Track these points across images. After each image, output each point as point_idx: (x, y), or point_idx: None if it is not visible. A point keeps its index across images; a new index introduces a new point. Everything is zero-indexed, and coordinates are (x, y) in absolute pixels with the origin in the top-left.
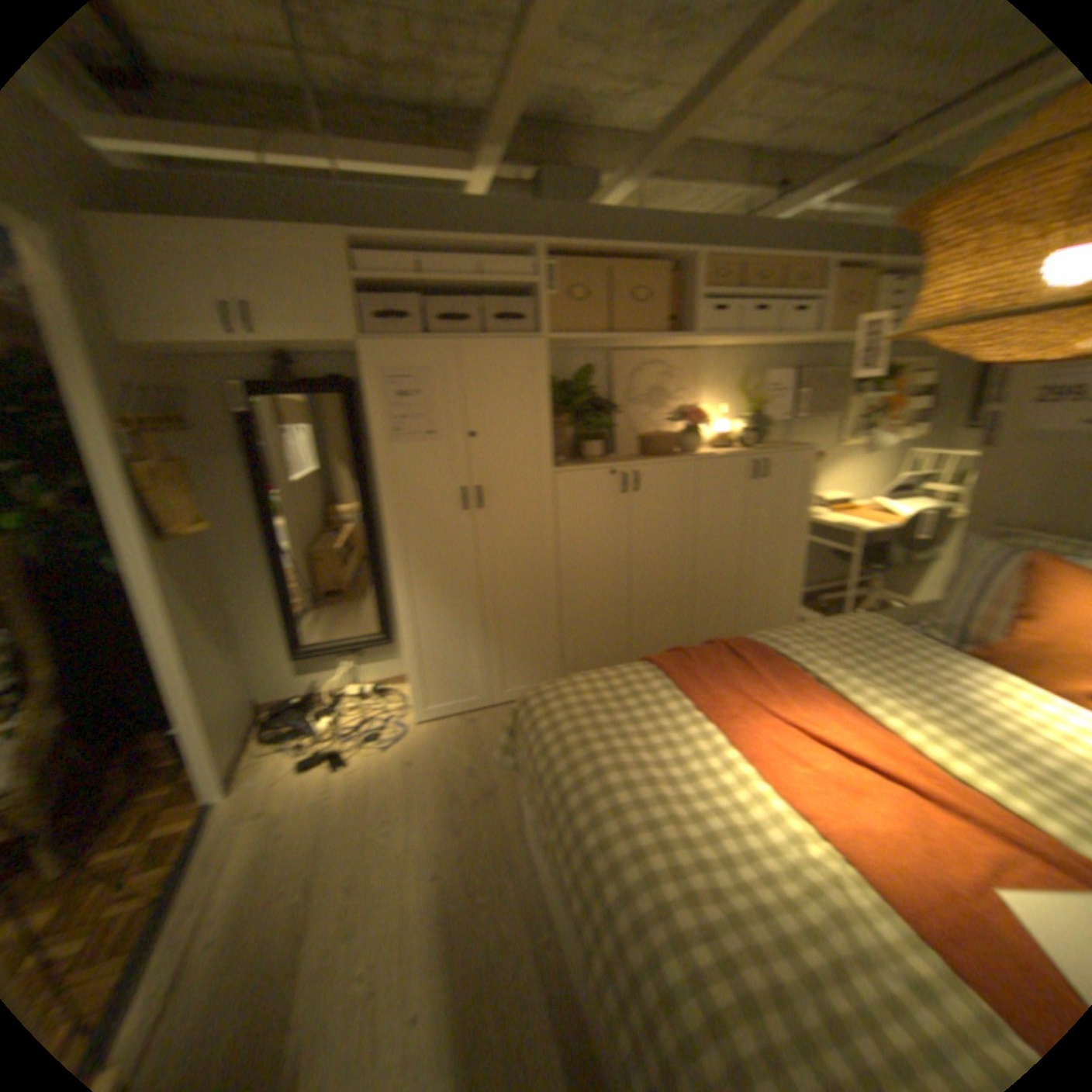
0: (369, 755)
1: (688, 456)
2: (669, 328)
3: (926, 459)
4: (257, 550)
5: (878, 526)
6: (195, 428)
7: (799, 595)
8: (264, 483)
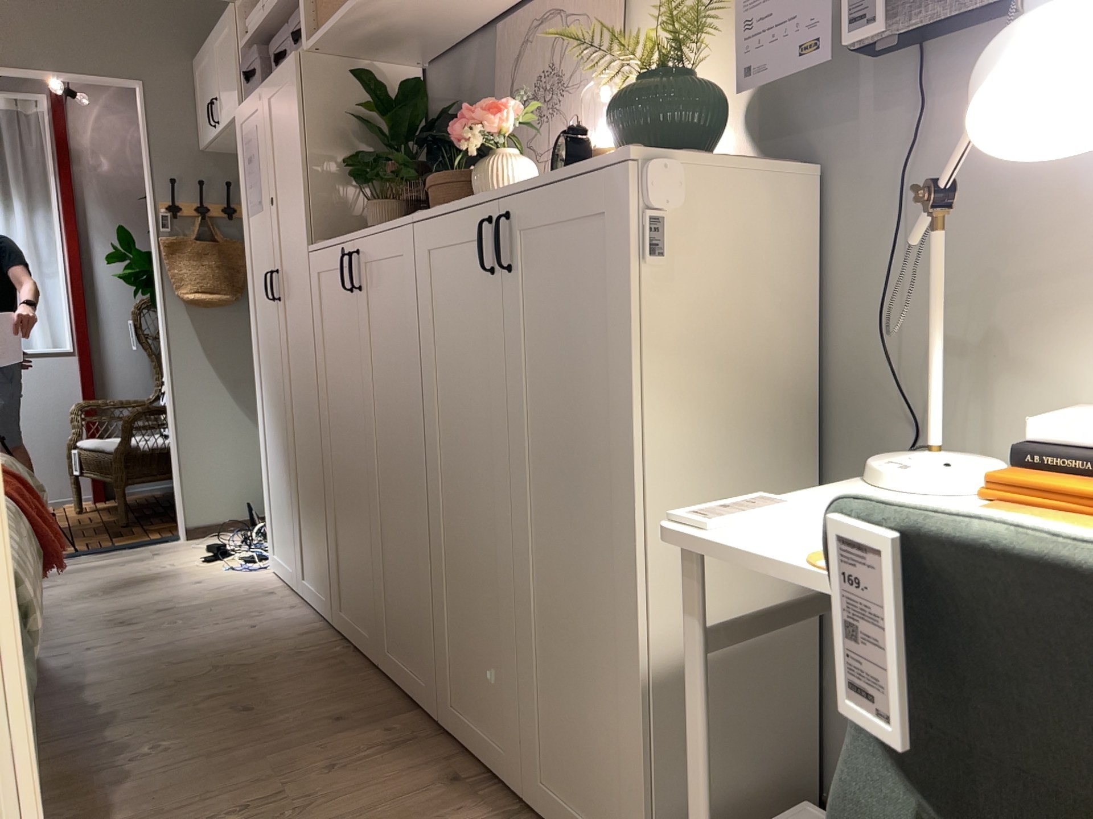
0: (221, 565)
1: (413, 215)
2: None
3: None
4: None
5: (786, 558)
6: None
7: (638, 748)
8: None
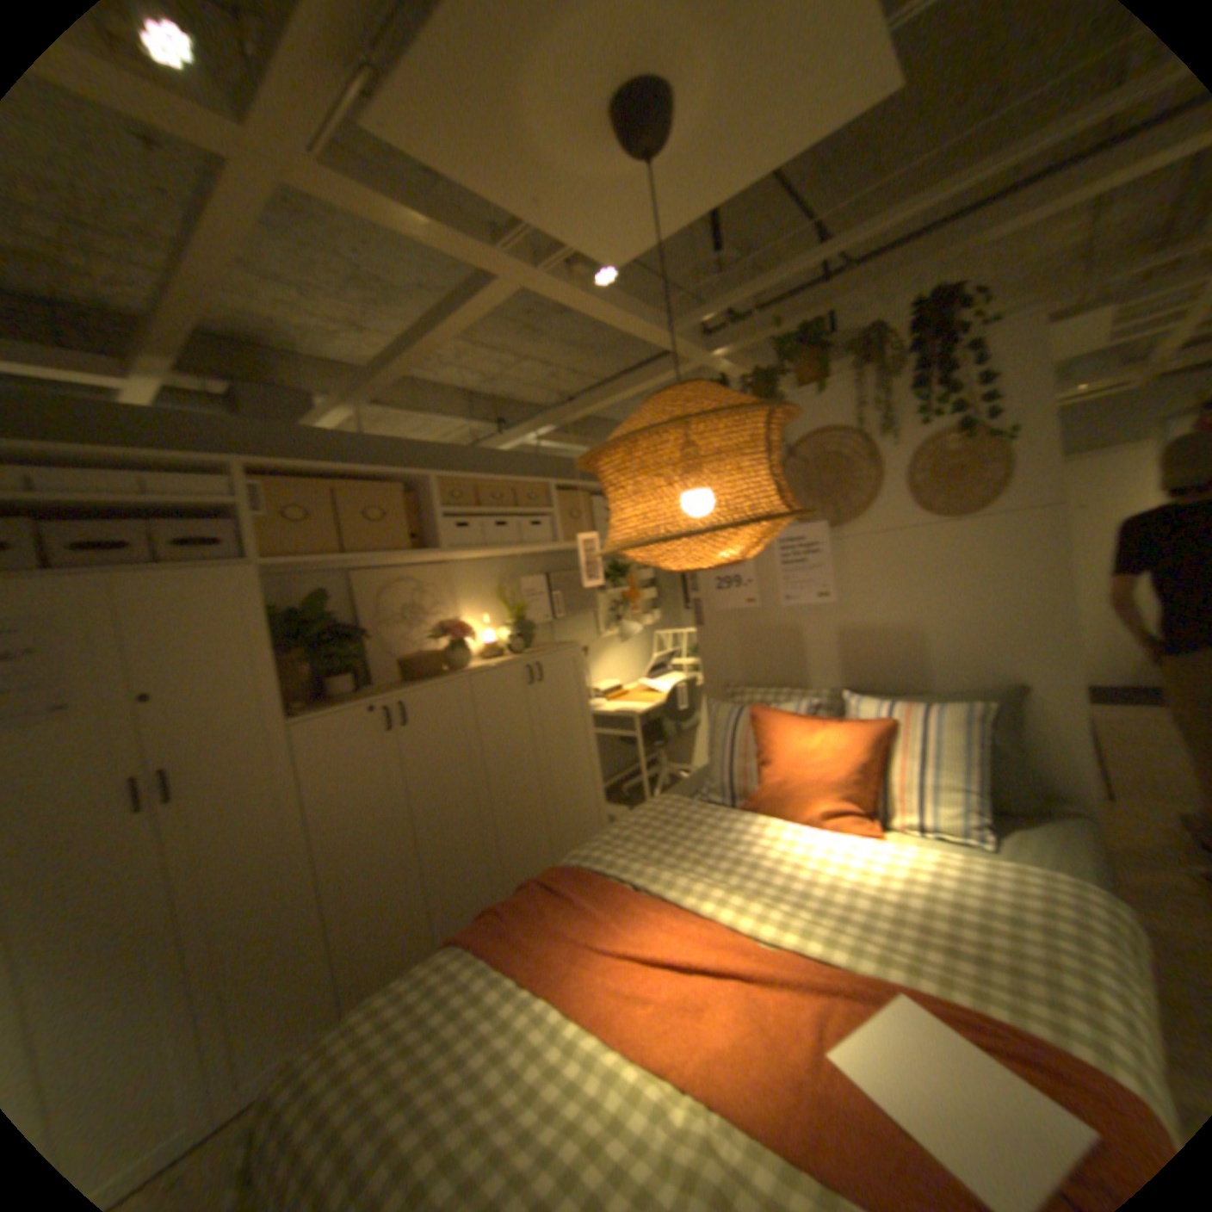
0: None
1: (458, 672)
2: (411, 545)
3: (666, 639)
4: None
5: (647, 705)
6: None
7: (601, 792)
8: None
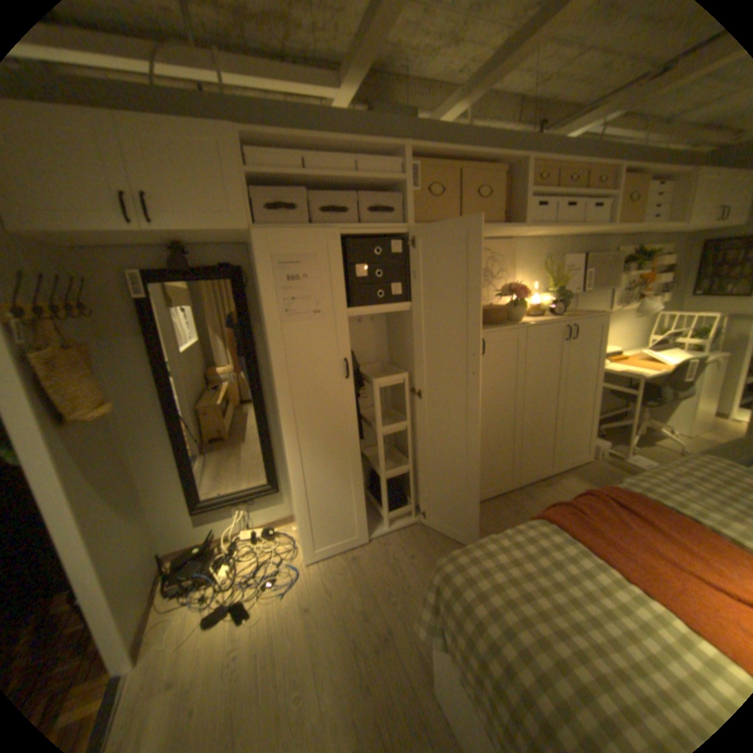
0: (267, 604)
1: (519, 324)
2: (504, 220)
3: (667, 319)
4: (154, 421)
5: (653, 372)
6: (92, 314)
7: (595, 429)
8: (159, 361)
